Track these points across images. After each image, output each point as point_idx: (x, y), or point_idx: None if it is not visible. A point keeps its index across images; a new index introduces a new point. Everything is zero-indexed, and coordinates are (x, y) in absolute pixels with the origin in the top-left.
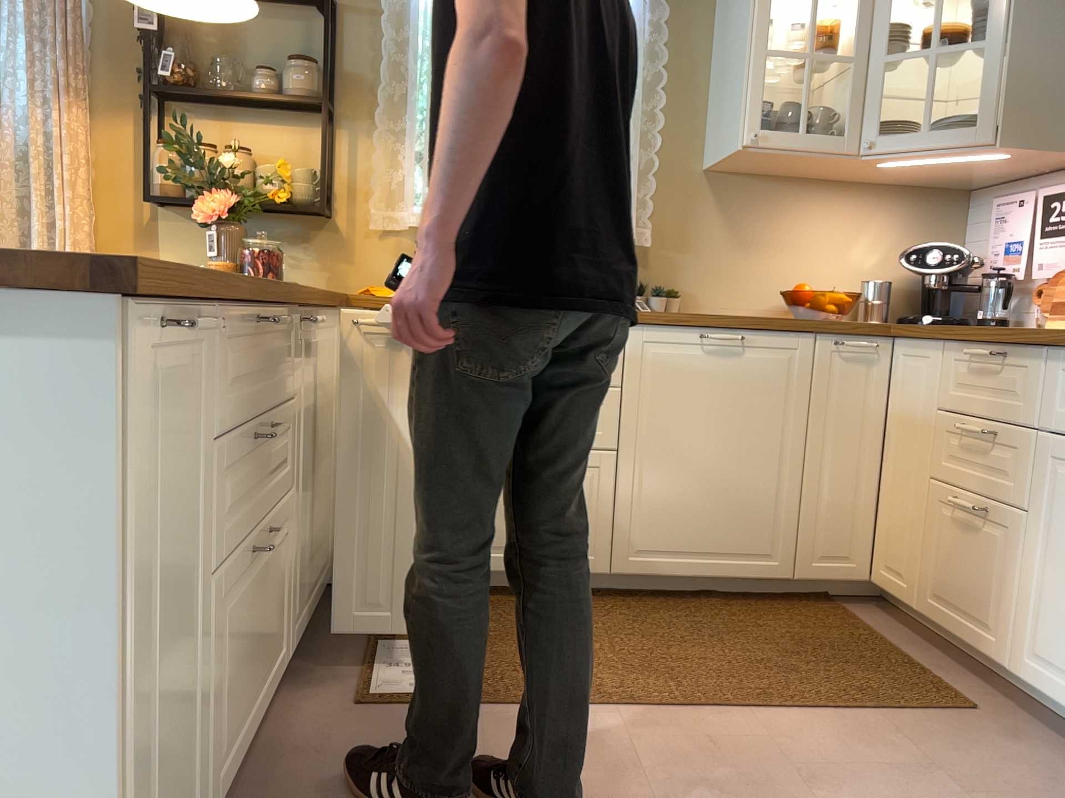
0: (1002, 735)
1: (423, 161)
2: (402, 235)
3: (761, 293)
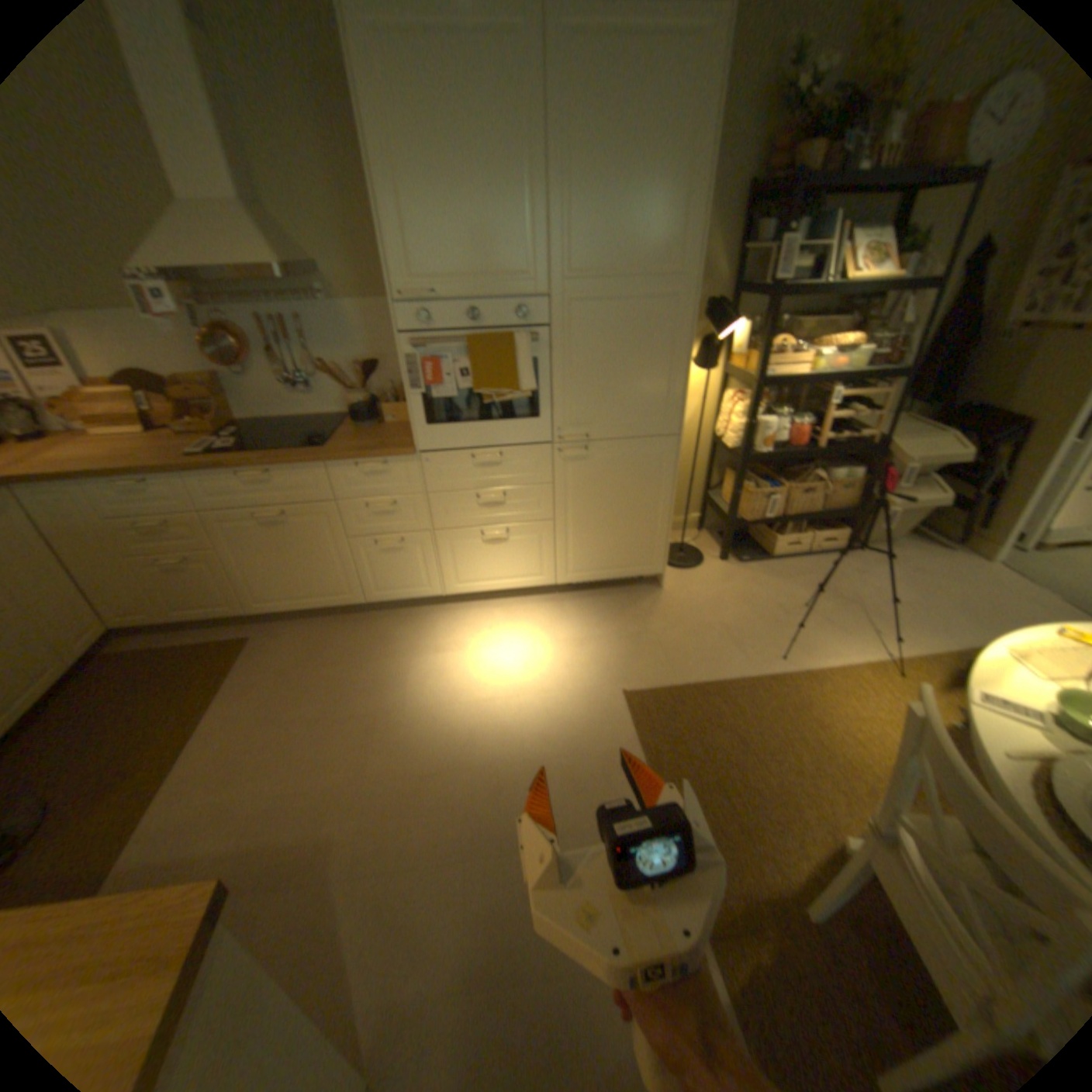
0: (269, 639)
1: None
2: None
3: None
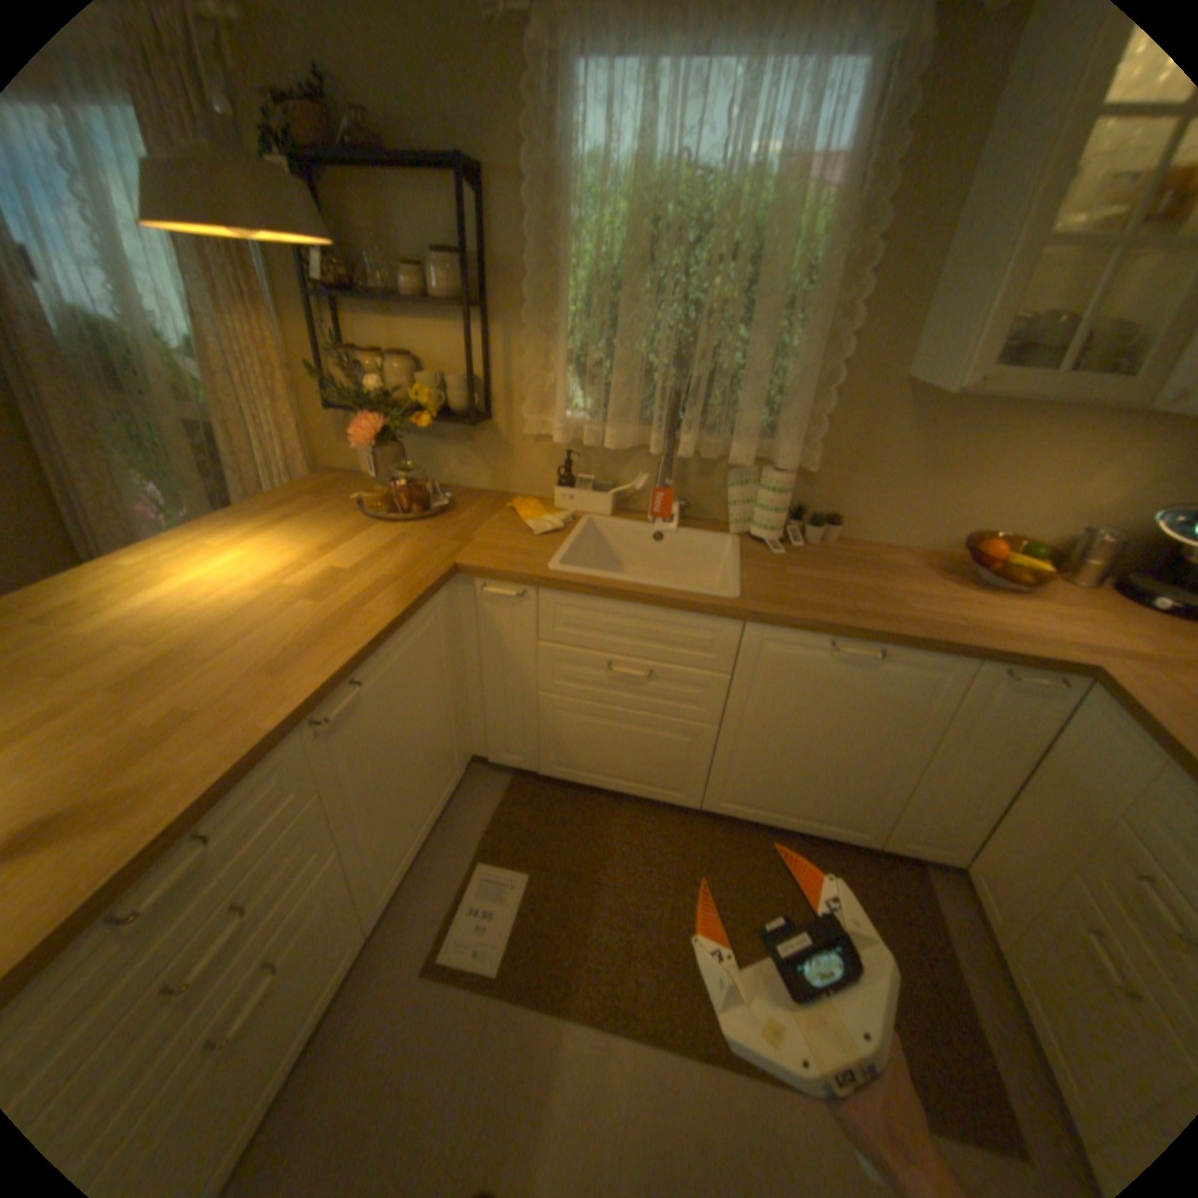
0: None
1: (570, 368)
2: (555, 439)
3: (941, 525)
